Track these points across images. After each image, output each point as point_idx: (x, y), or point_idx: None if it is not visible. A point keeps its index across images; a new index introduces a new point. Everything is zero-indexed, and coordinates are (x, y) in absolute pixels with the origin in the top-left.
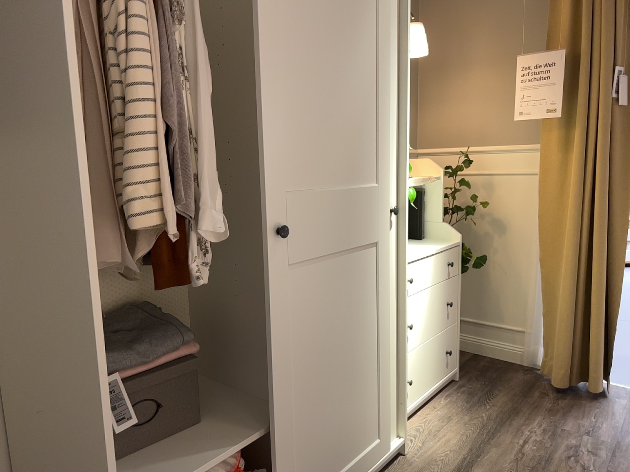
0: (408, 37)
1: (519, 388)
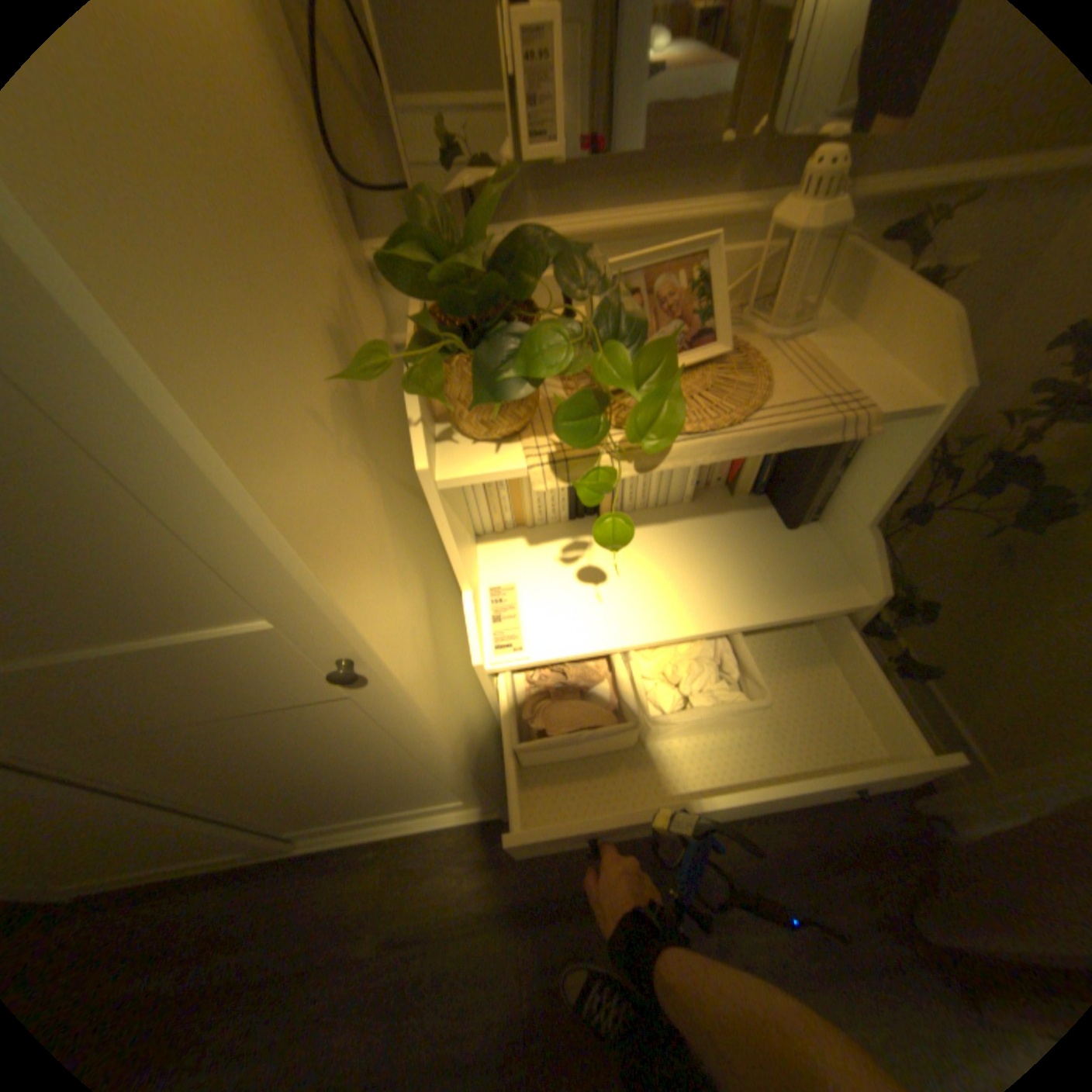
0: None
1: (840, 841)
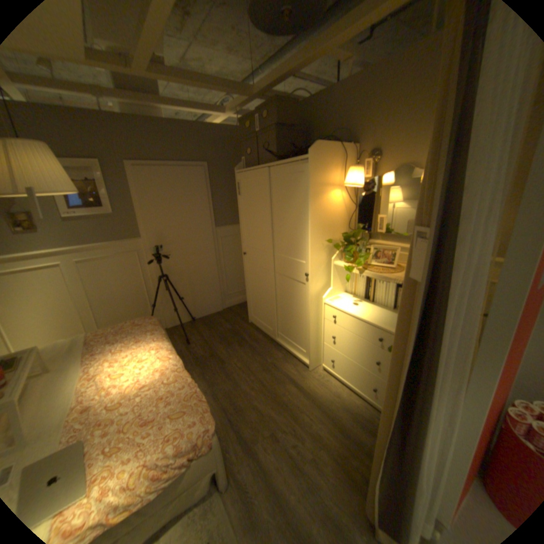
0: (310, 202)
1: None
